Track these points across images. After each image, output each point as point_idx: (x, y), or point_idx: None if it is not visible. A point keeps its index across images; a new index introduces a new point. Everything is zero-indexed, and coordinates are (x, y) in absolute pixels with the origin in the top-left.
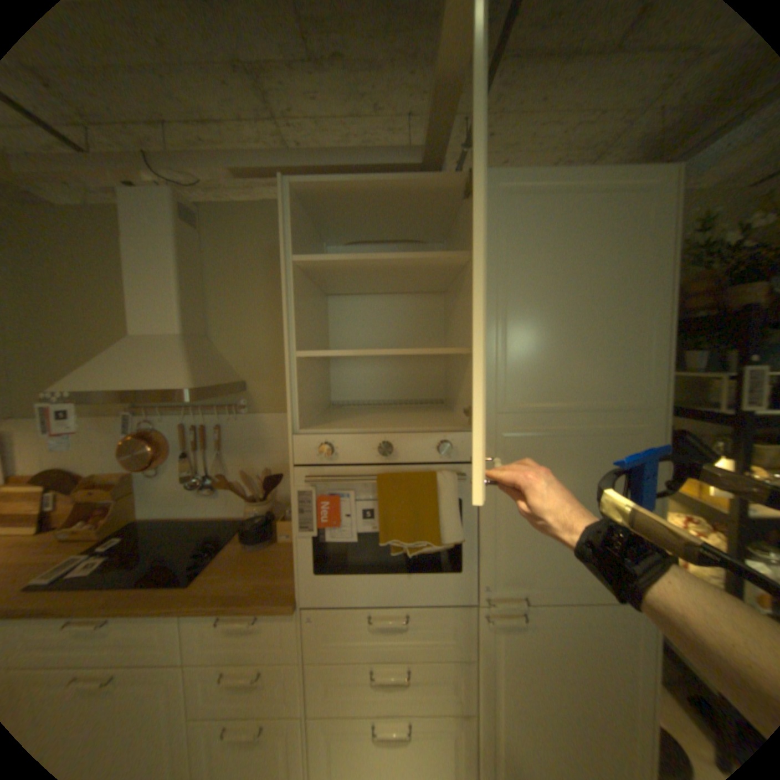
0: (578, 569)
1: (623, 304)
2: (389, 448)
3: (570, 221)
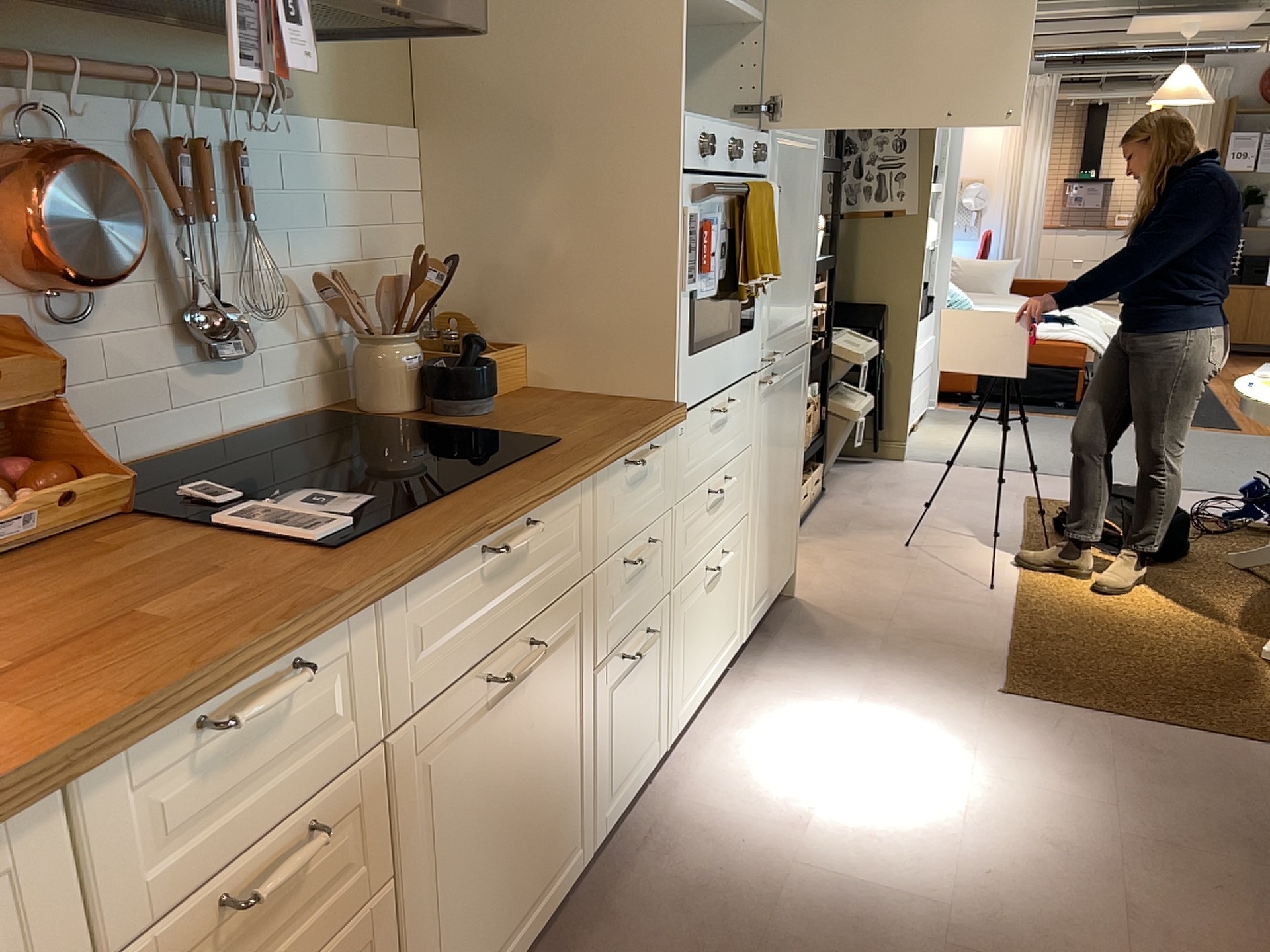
0: (792, 310)
1: None
2: (744, 149)
3: None
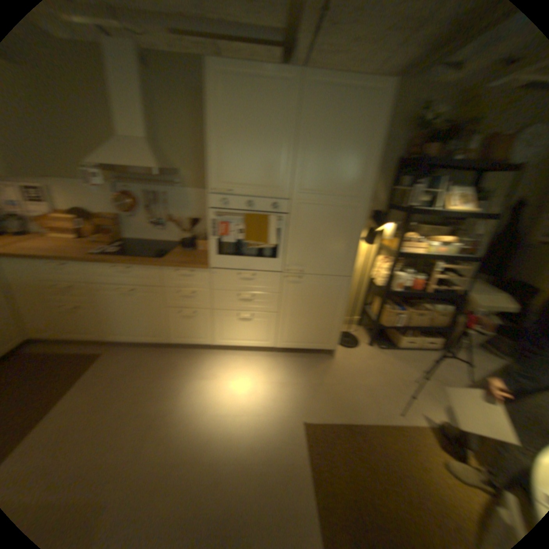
0: (324, 261)
1: (360, 148)
2: (253, 203)
3: (343, 103)
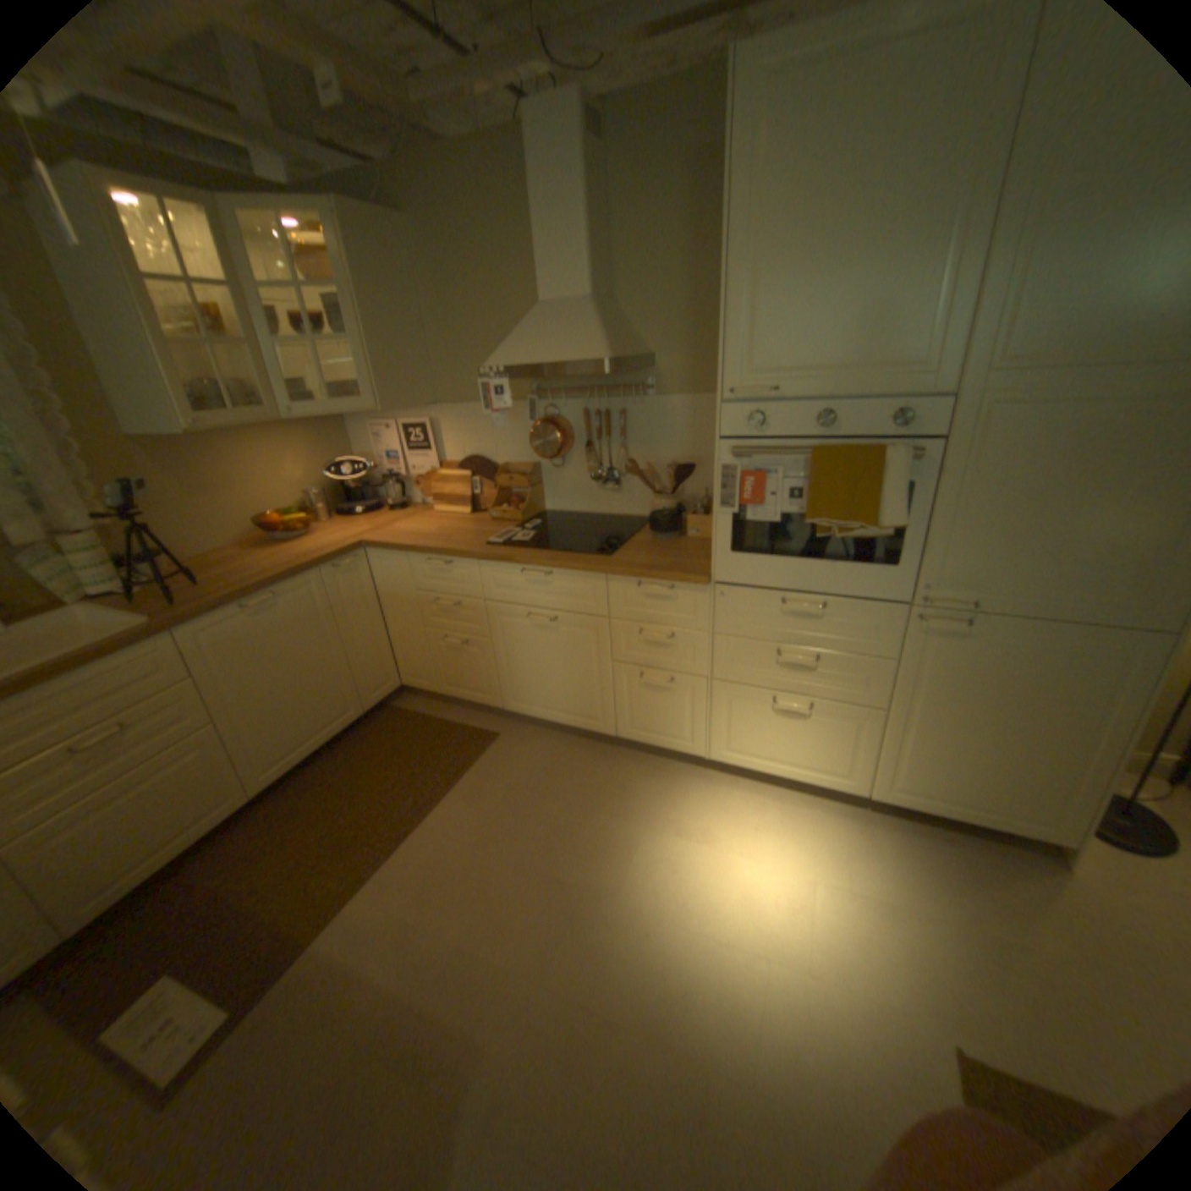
0: (1063, 577)
1: None
2: (832, 417)
3: None
